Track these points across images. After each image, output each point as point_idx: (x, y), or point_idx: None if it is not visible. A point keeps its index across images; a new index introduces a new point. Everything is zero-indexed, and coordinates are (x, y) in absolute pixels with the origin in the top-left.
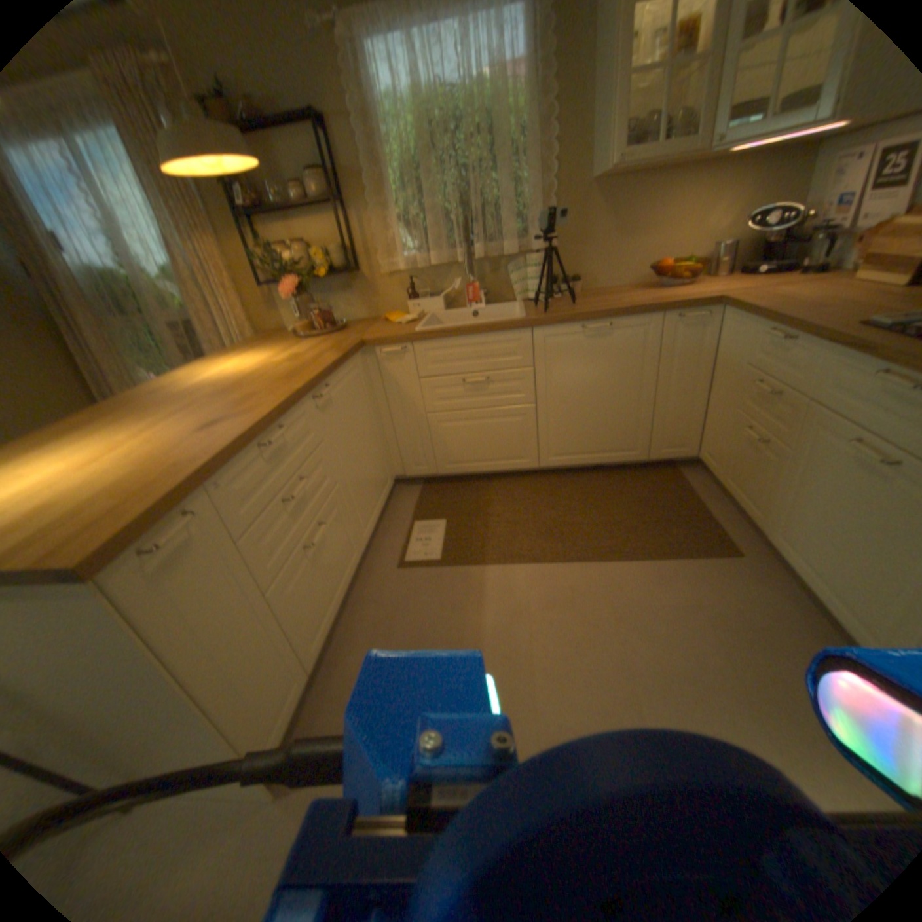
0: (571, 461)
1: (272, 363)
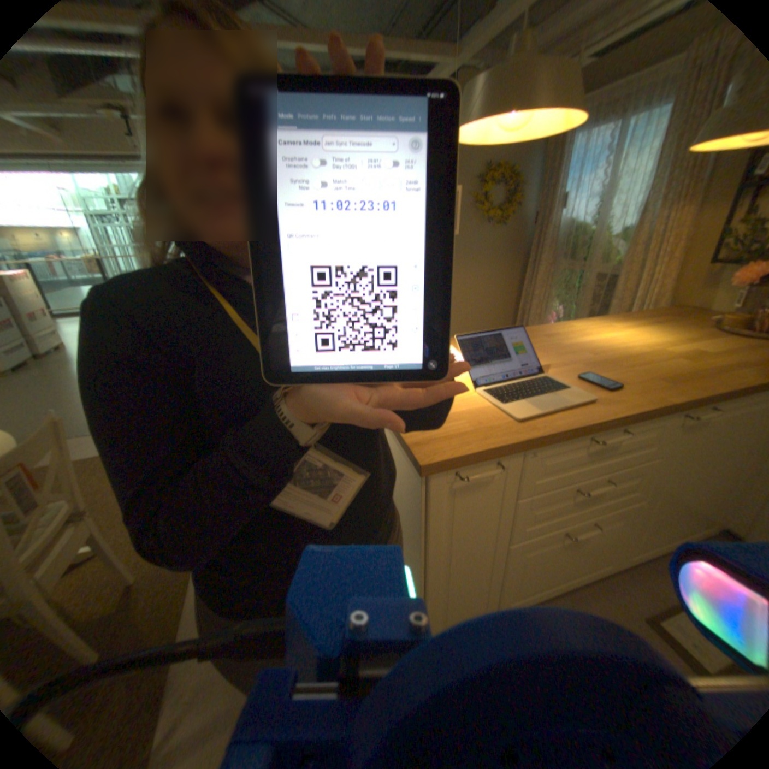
0: None
1: (673, 350)
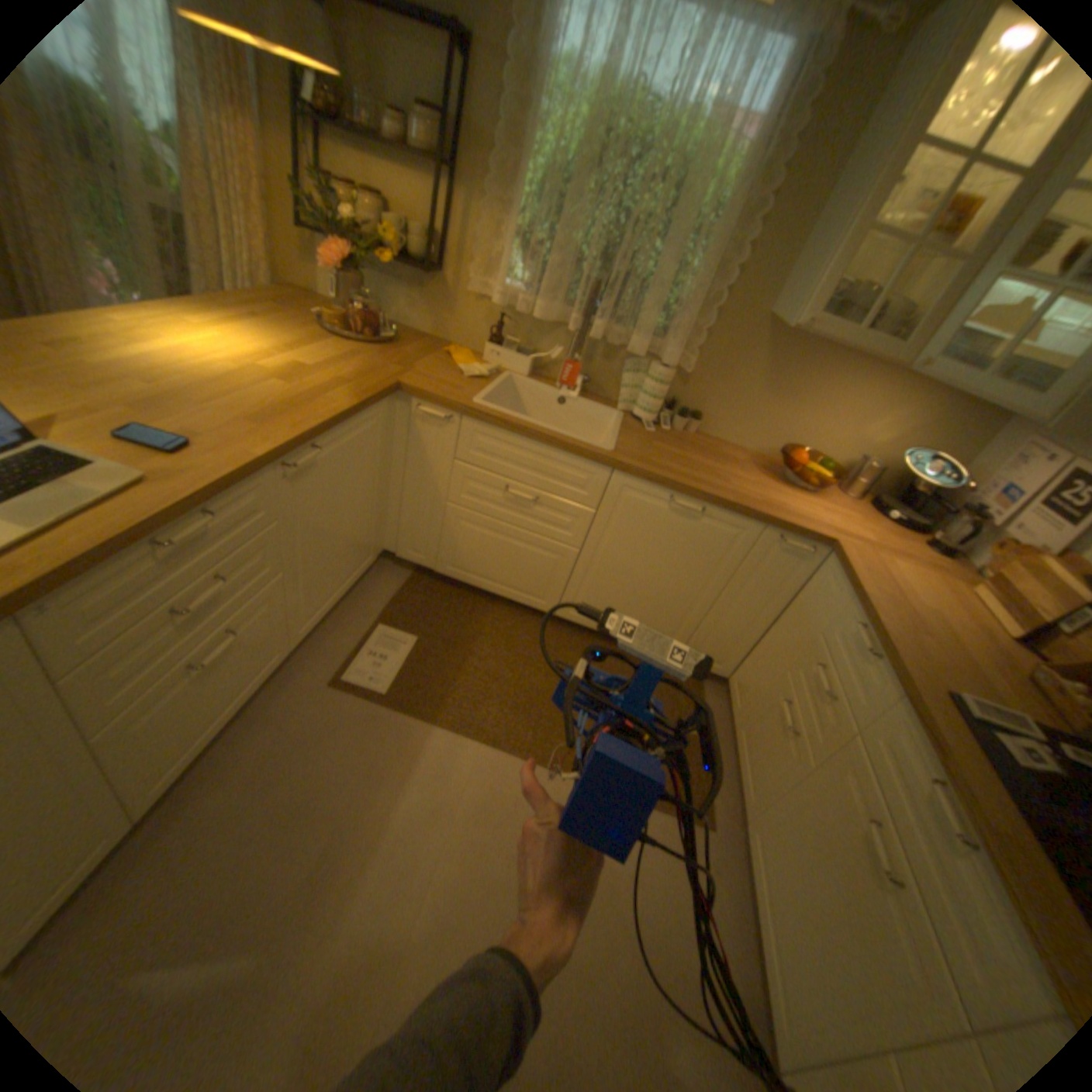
0: (592, 626)
1: (262, 366)
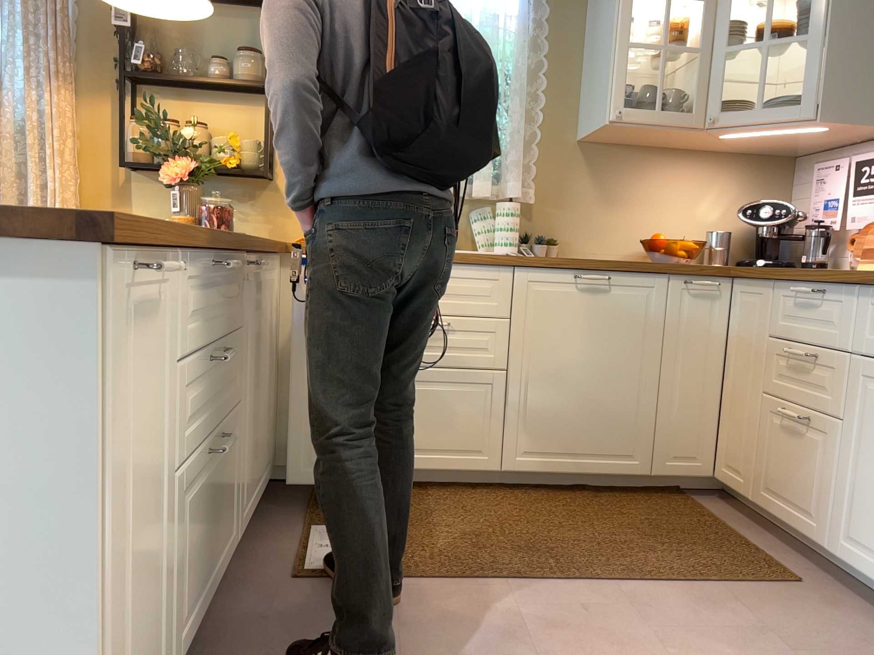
0: (548, 466)
1: None
